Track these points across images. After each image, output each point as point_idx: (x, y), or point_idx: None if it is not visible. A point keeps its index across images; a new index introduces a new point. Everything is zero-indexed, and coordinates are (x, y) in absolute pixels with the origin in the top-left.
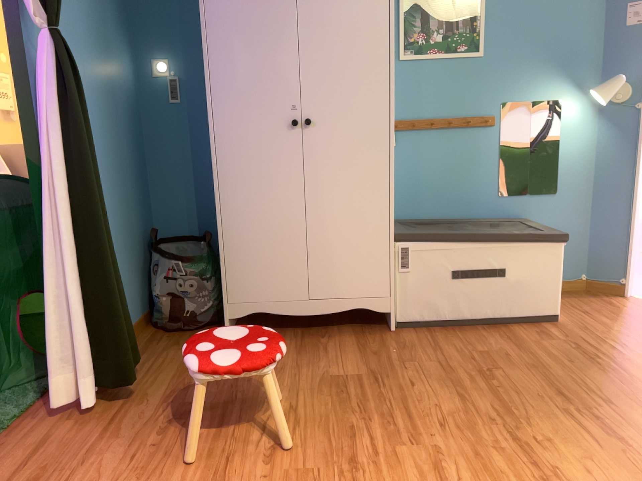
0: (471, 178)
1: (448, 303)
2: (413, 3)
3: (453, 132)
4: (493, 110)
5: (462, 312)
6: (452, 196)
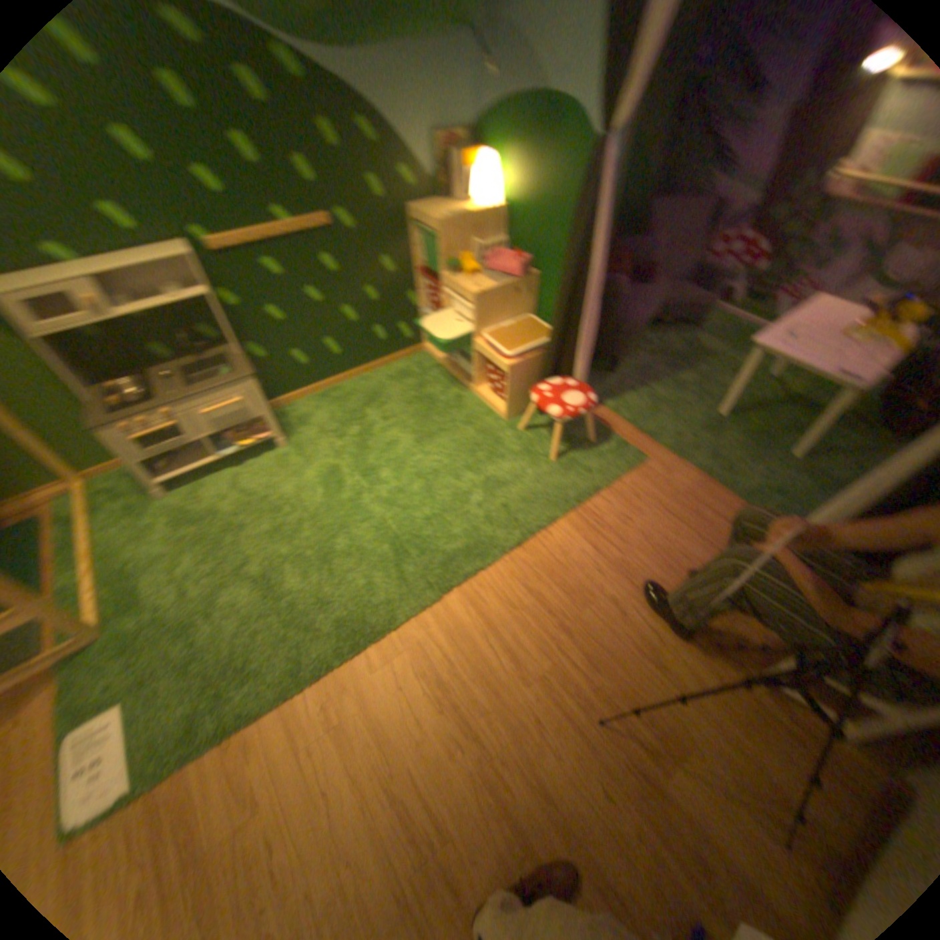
0: None
1: None
2: None
3: None
4: None
5: None
6: None
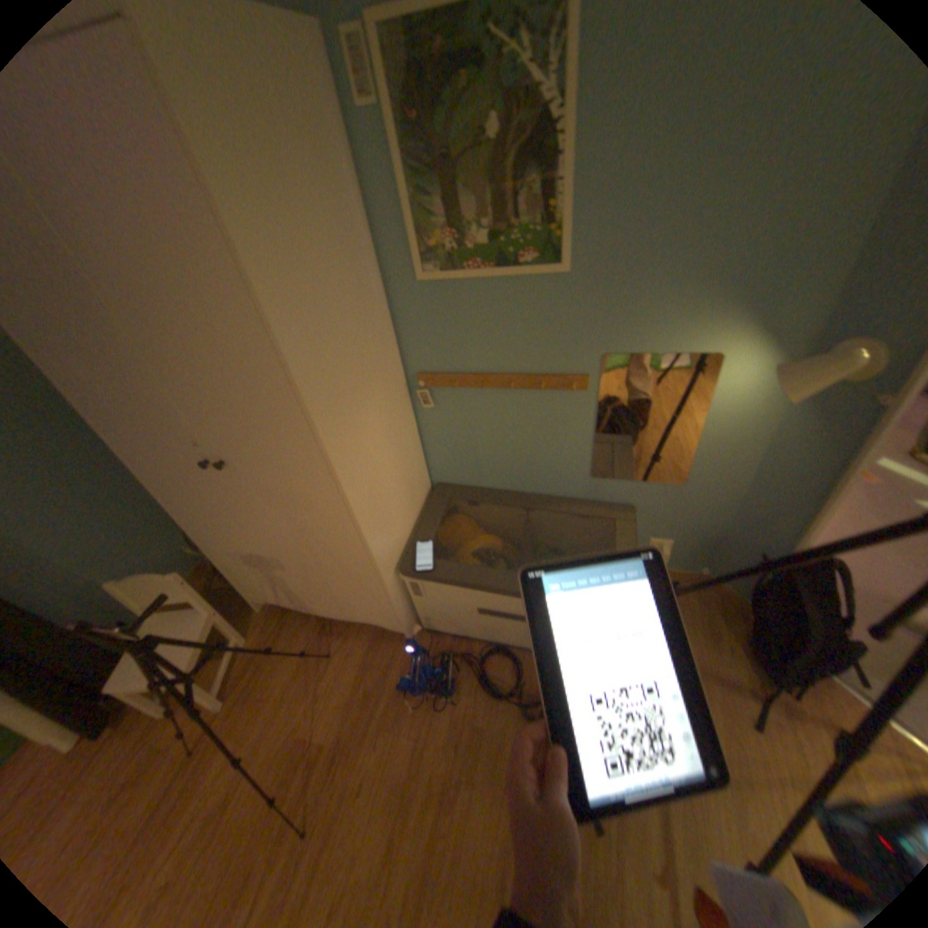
0: (551, 453)
1: (477, 632)
2: (423, 162)
3: (519, 394)
4: (587, 367)
5: (496, 641)
6: (522, 471)
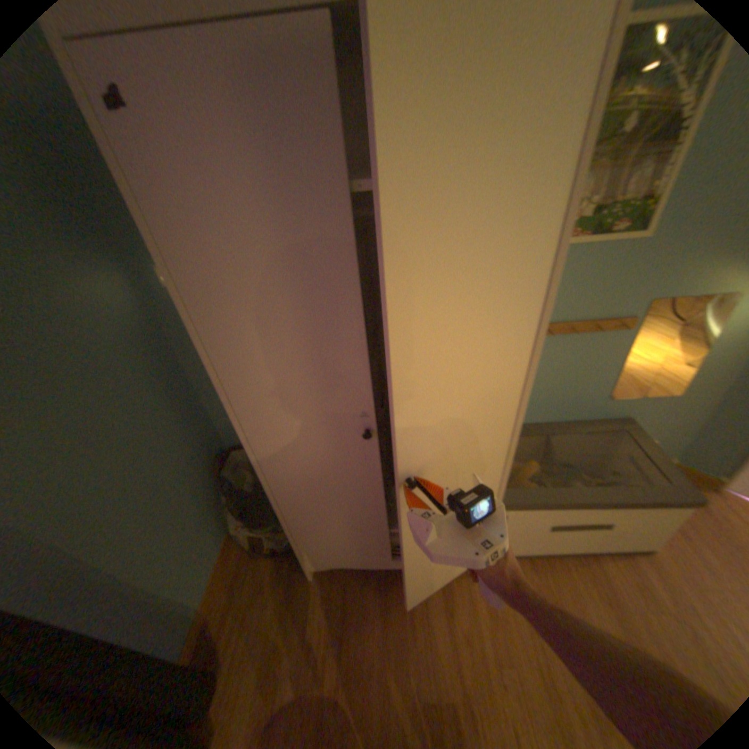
0: (584, 383)
1: (546, 548)
2: None
3: (574, 336)
4: (638, 309)
5: (560, 553)
6: (554, 401)
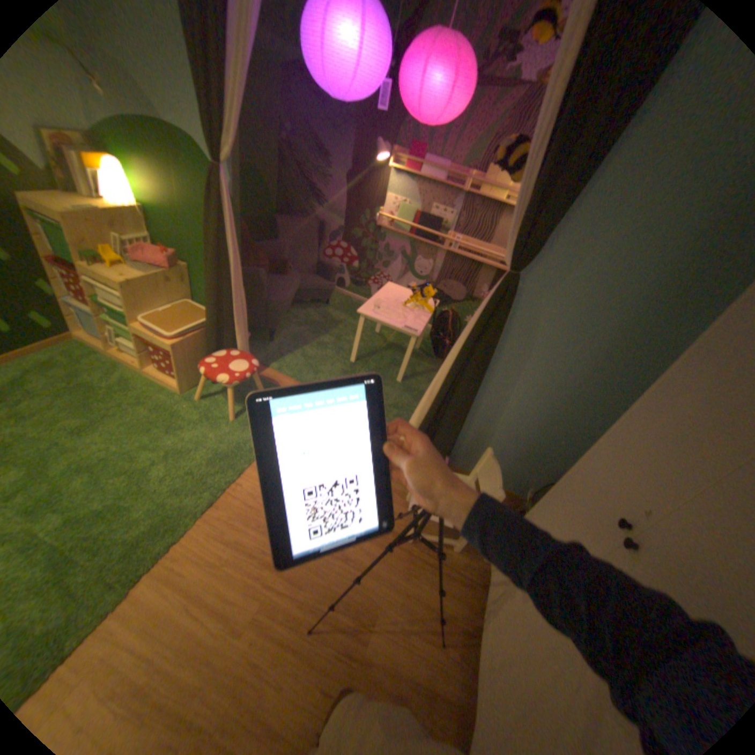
0: None
1: None
2: None
3: None
4: None
5: None
6: None
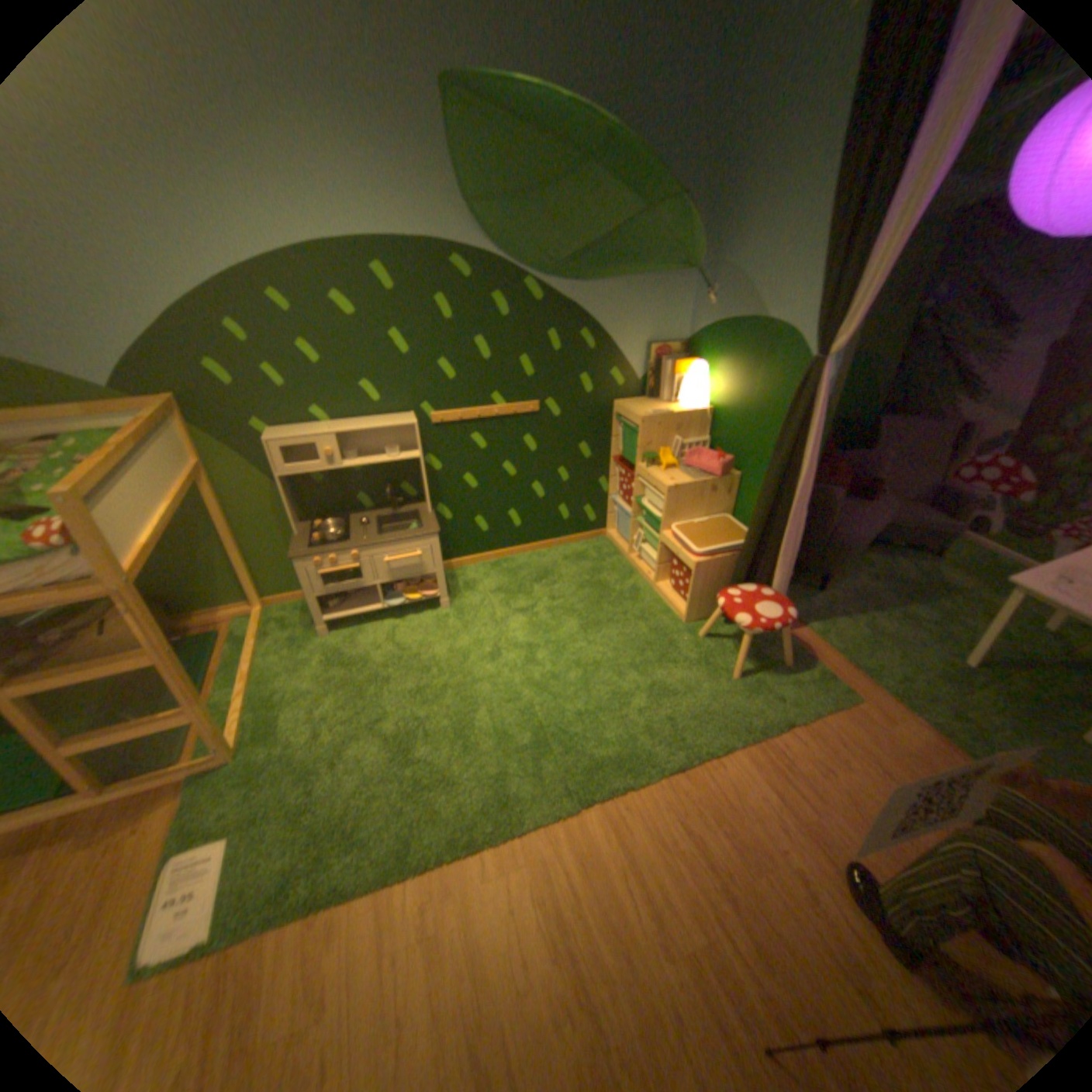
0: None
1: None
2: None
3: None
4: None
5: None
6: None
